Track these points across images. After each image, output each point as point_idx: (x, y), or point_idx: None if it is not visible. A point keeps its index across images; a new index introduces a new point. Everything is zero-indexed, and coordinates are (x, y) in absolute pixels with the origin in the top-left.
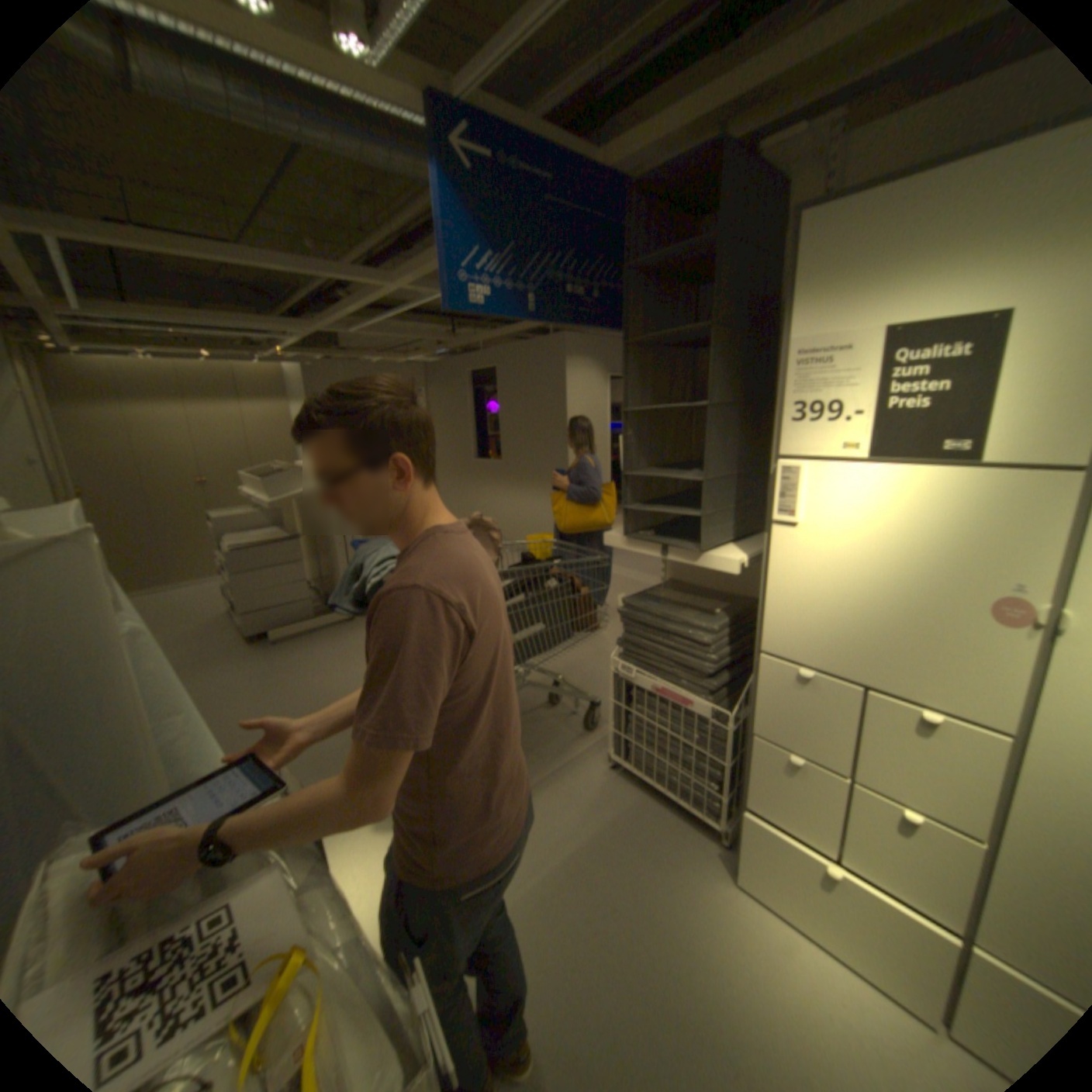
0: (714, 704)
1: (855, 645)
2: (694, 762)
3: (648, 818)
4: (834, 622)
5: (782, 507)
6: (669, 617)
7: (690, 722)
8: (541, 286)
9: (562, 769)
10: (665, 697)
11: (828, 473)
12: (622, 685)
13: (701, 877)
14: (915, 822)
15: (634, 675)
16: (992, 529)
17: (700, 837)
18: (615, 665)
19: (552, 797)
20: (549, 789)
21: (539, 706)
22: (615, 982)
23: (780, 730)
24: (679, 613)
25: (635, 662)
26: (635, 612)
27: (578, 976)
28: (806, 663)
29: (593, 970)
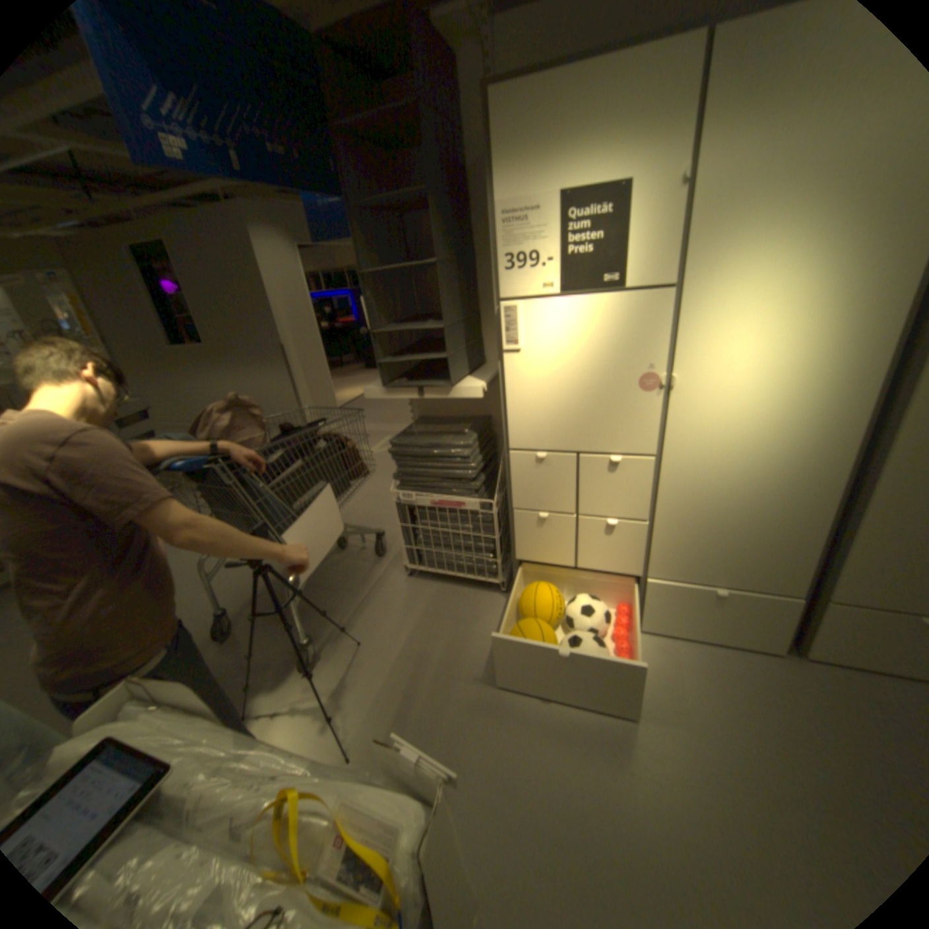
0: (480, 498)
1: (568, 427)
2: (474, 544)
3: (449, 597)
4: (554, 414)
5: (509, 339)
6: (434, 445)
7: (465, 518)
8: (242, 142)
9: (372, 592)
10: (443, 506)
11: (537, 308)
12: (406, 510)
13: (496, 617)
14: (614, 524)
15: (415, 498)
16: (635, 332)
17: (486, 593)
18: (397, 495)
19: (373, 614)
20: (367, 610)
21: (332, 553)
22: (465, 706)
23: (530, 499)
24: (440, 439)
25: (413, 488)
26: (405, 449)
27: (440, 717)
28: (541, 448)
29: (449, 707)
